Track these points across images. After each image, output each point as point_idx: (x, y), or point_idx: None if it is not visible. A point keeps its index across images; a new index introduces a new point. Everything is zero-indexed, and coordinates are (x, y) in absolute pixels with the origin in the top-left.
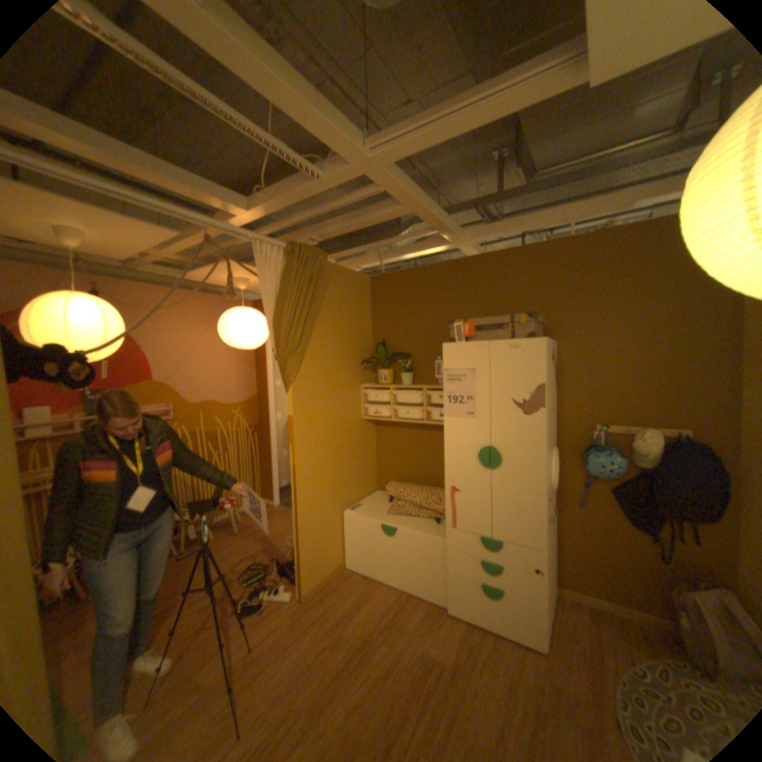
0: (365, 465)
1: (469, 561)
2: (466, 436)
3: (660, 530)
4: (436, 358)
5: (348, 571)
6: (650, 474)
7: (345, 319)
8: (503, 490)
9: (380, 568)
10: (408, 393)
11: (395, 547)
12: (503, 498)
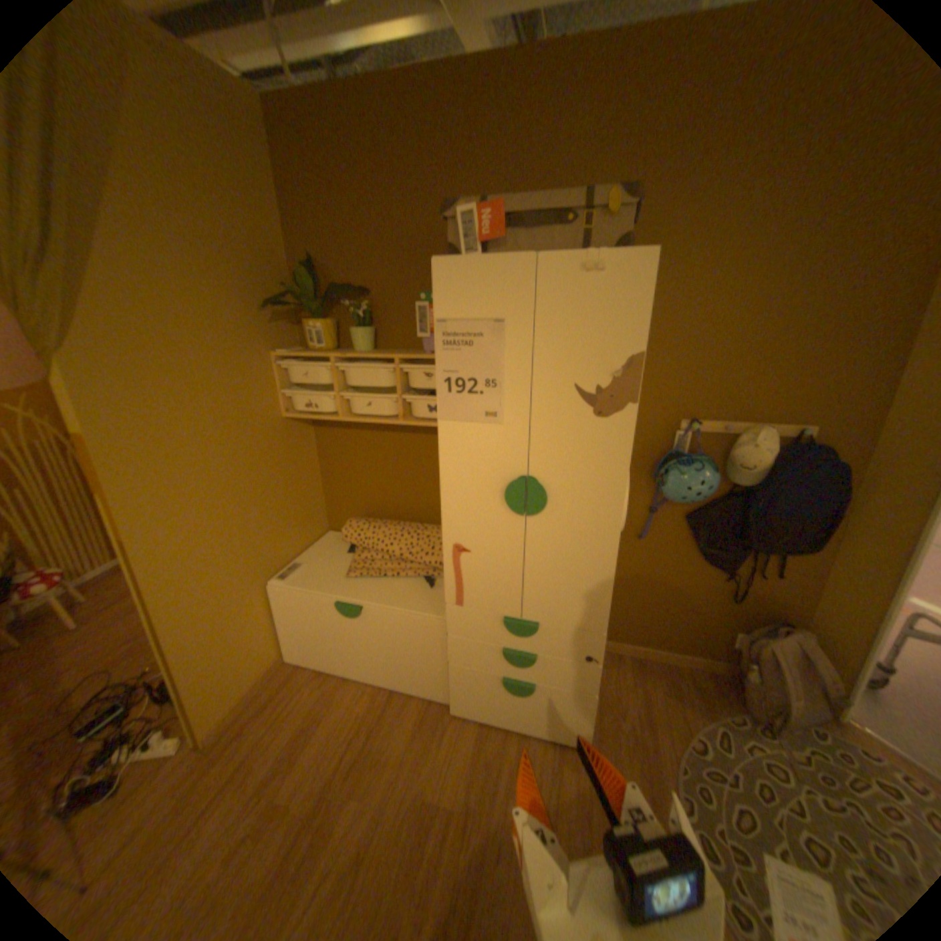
0: (301, 496)
1: (483, 649)
2: (482, 458)
3: (740, 565)
4: (417, 297)
5: (289, 666)
6: (744, 492)
7: (202, 192)
8: (545, 547)
9: (341, 659)
10: (367, 367)
11: (362, 632)
12: (544, 560)
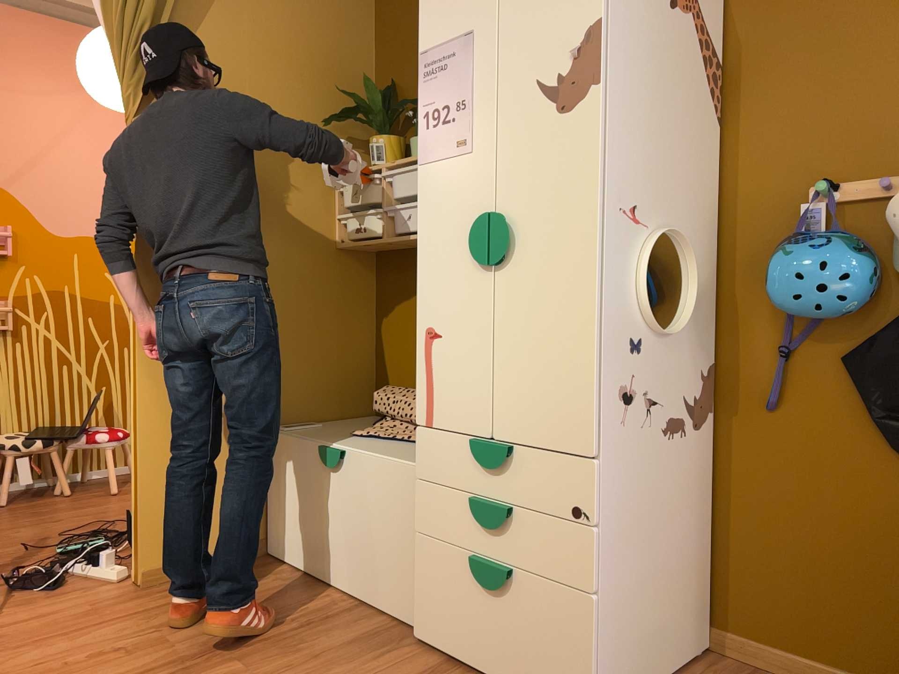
0: (341, 350)
1: (452, 502)
2: (454, 199)
3: None
4: None
5: (270, 557)
6: None
7: (297, 23)
8: (516, 313)
9: (317, 544)
10: (411, 170)
11: (341, 494)
12: (515, 334)
